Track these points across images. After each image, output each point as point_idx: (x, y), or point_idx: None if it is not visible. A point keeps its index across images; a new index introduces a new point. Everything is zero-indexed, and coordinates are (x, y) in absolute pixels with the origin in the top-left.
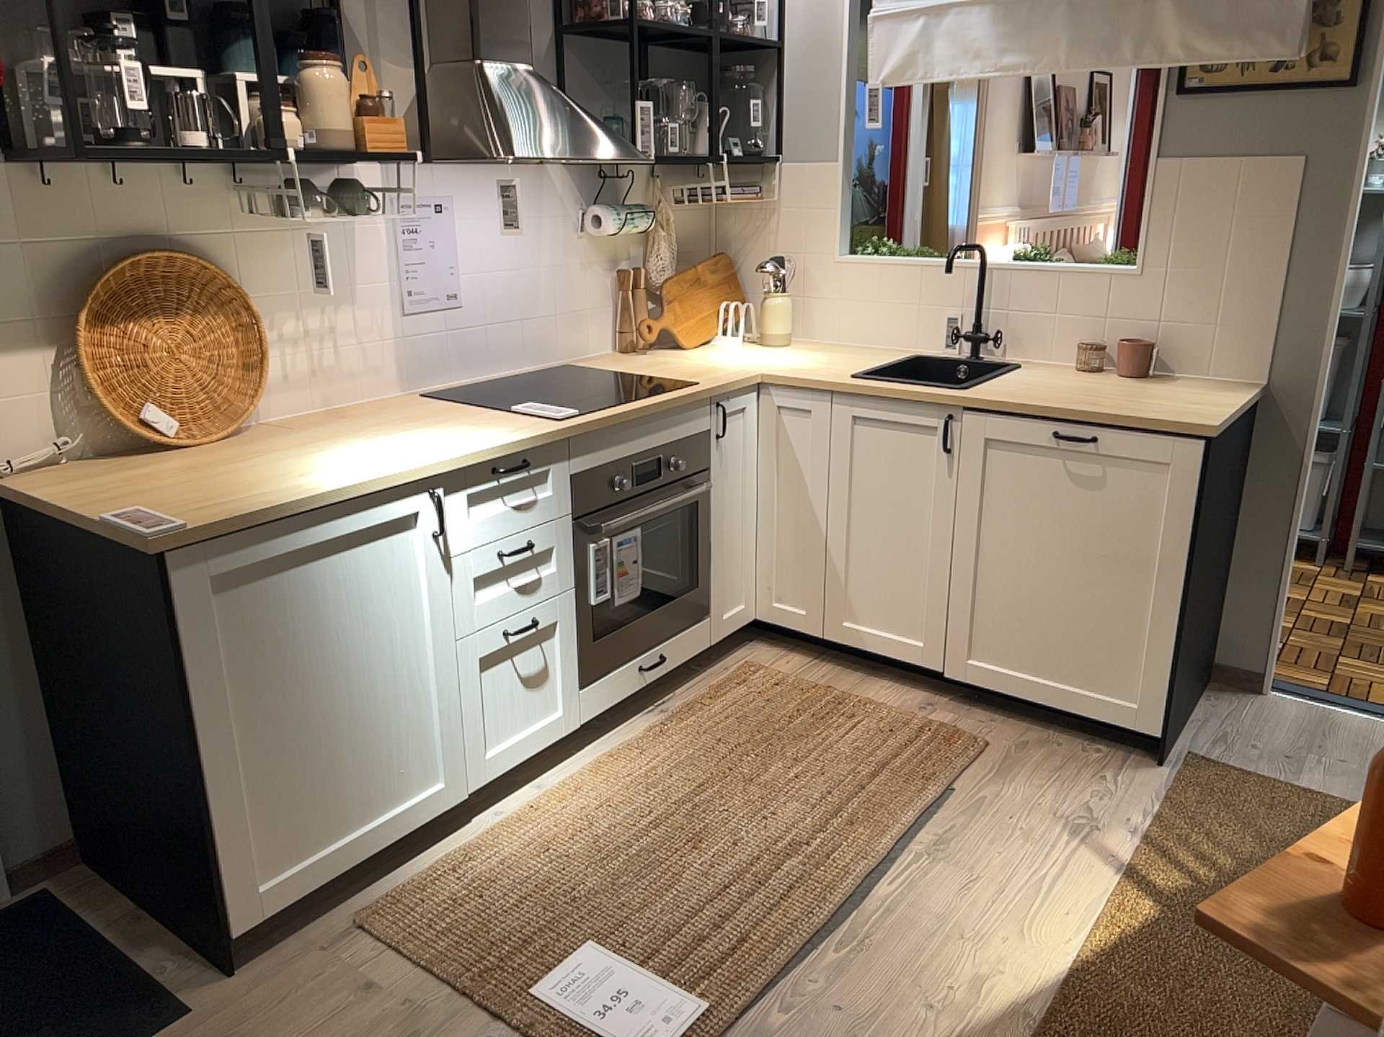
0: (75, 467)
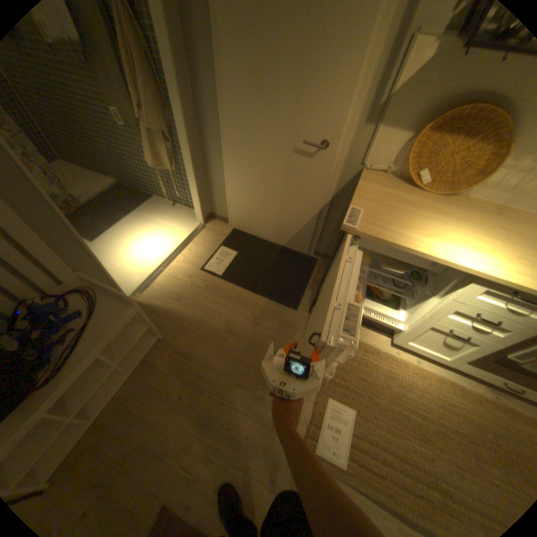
0: (387, 176)
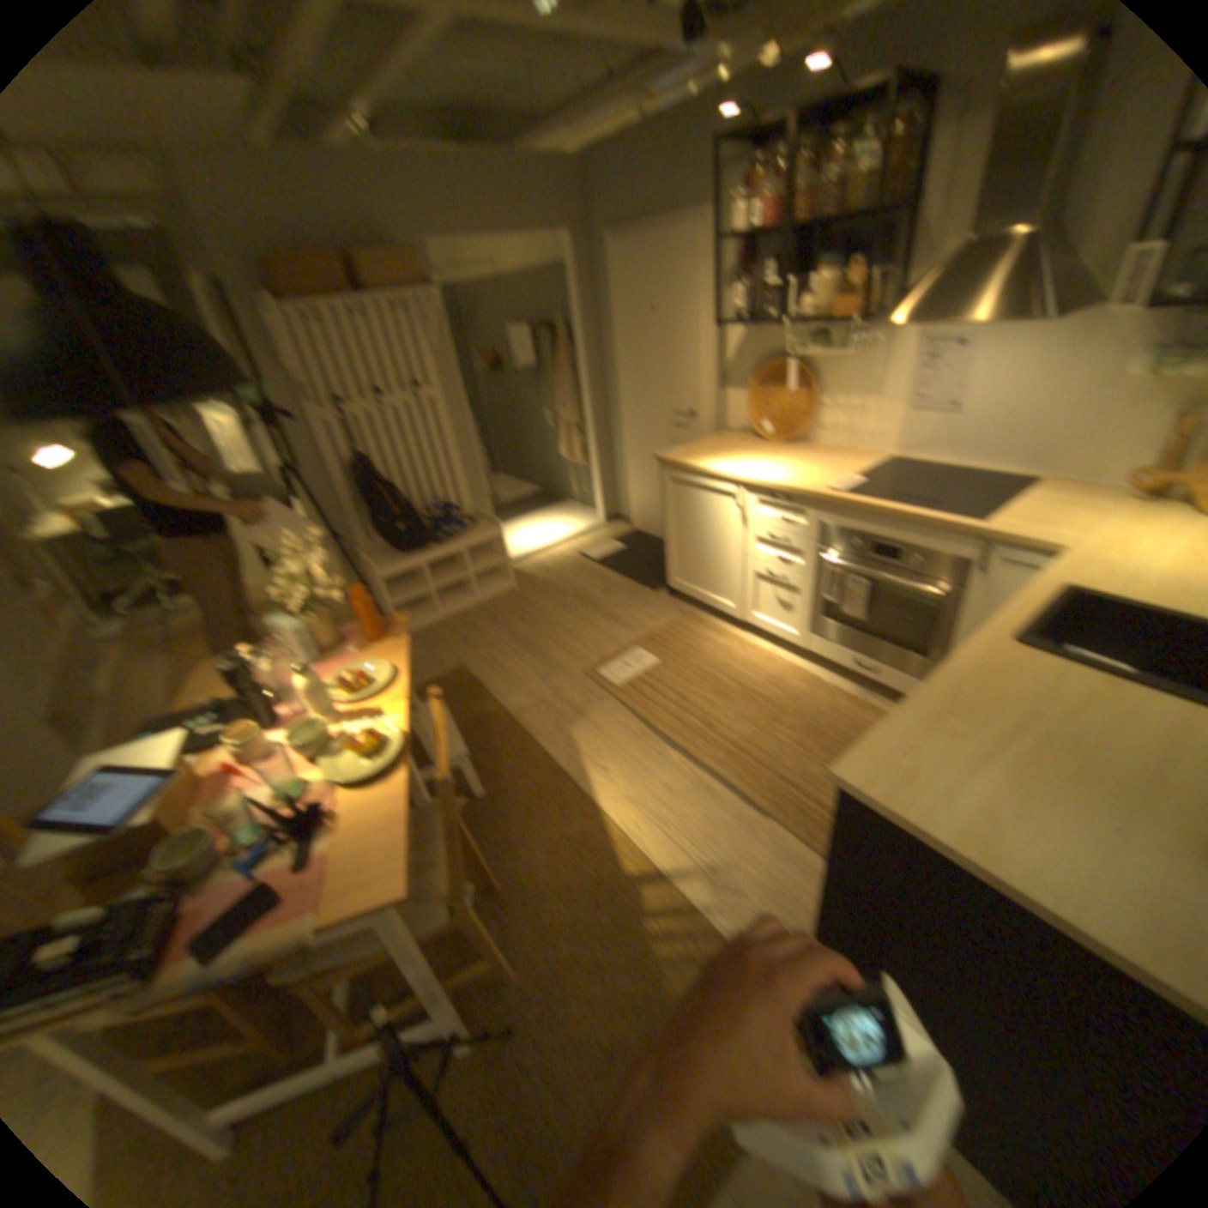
0: (742, 436)
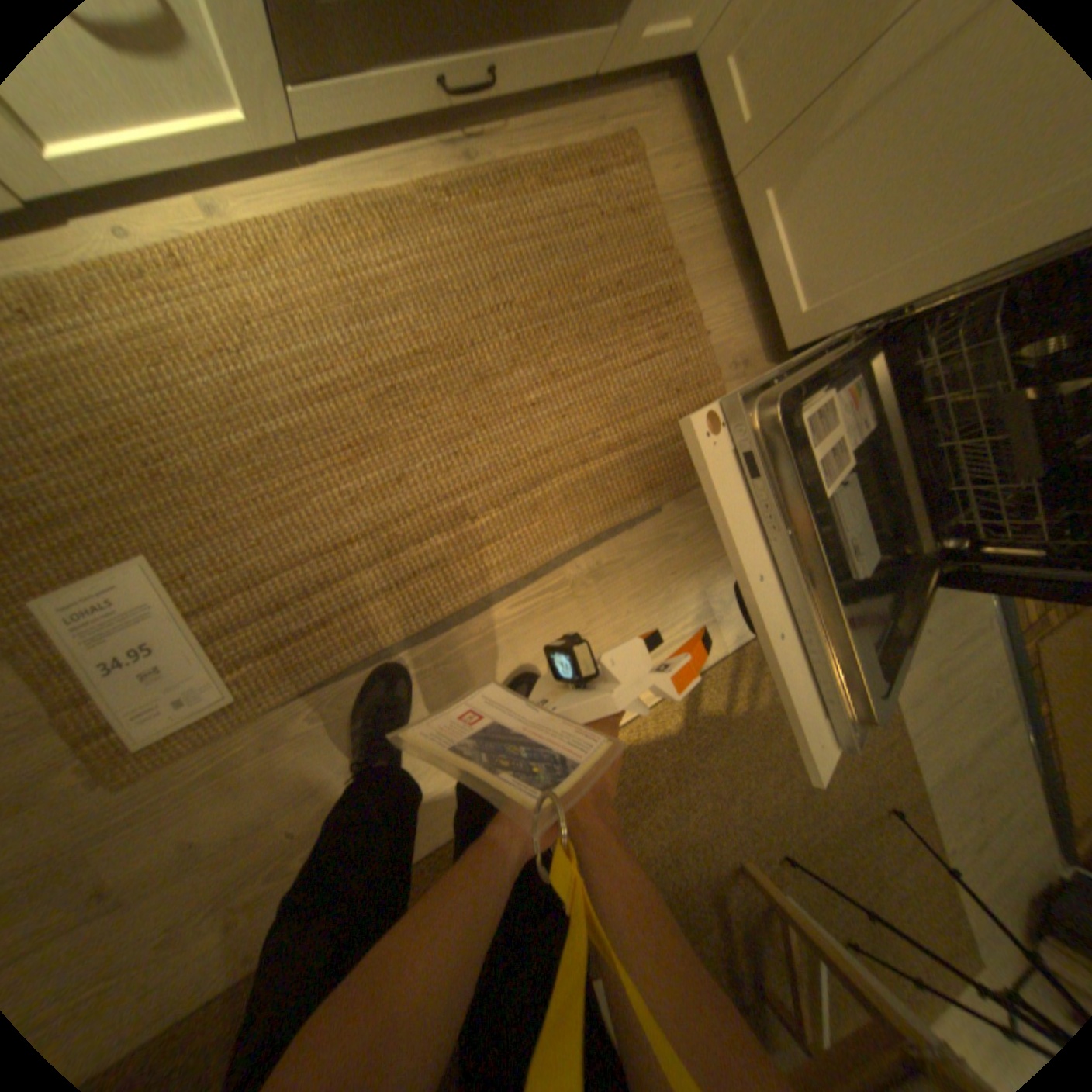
0: None
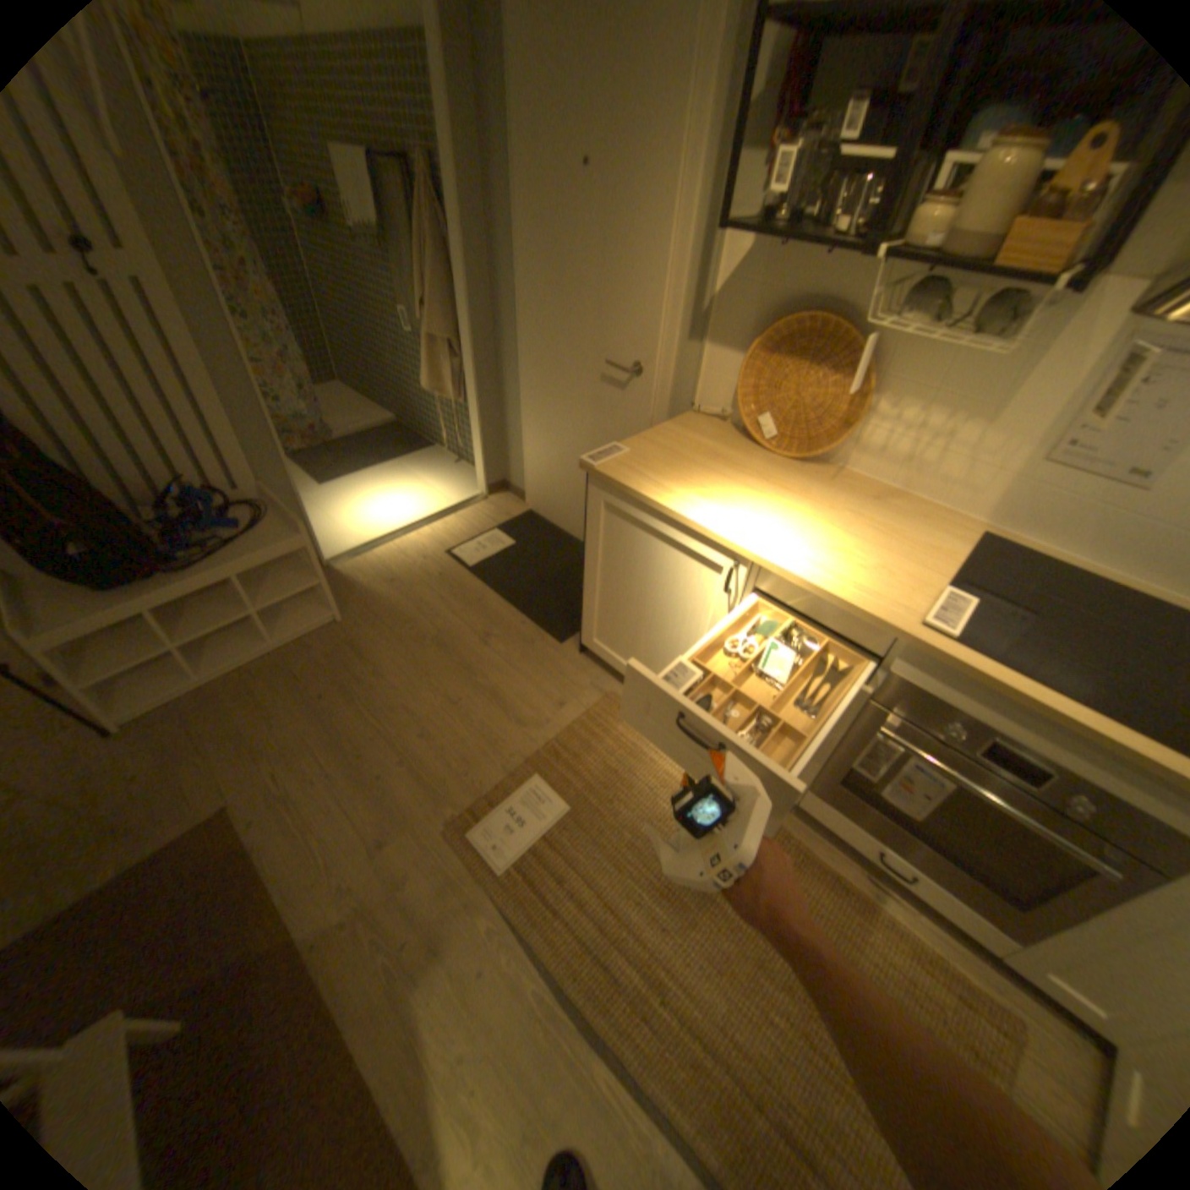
0: (718, 424)
